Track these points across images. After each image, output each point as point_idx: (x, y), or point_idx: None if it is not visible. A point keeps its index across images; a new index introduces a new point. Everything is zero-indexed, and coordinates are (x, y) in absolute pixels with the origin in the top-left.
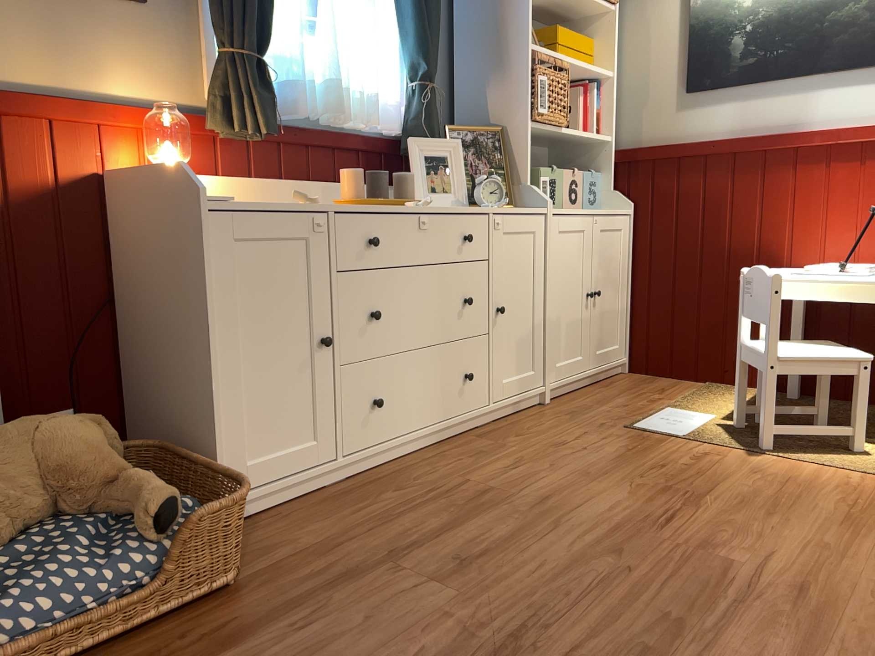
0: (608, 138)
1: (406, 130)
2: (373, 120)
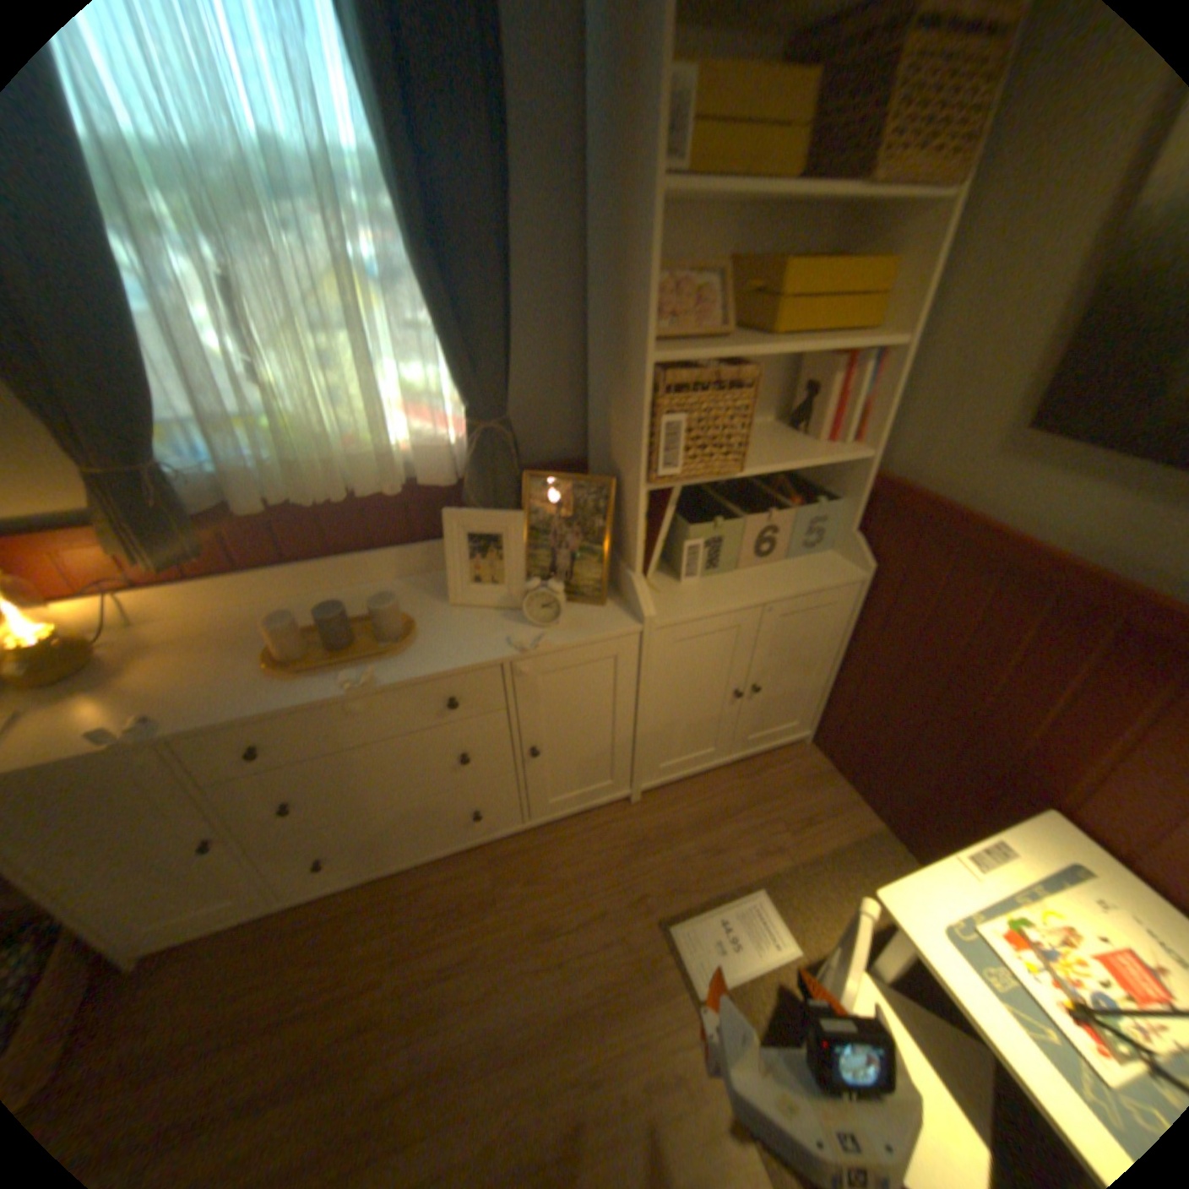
0: (866, 455)
1: (466, 478)
2: (386, 489)
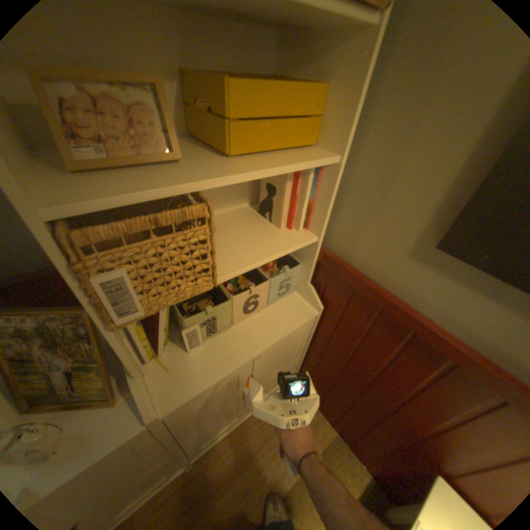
0: (314, 242)
1: None
2: None
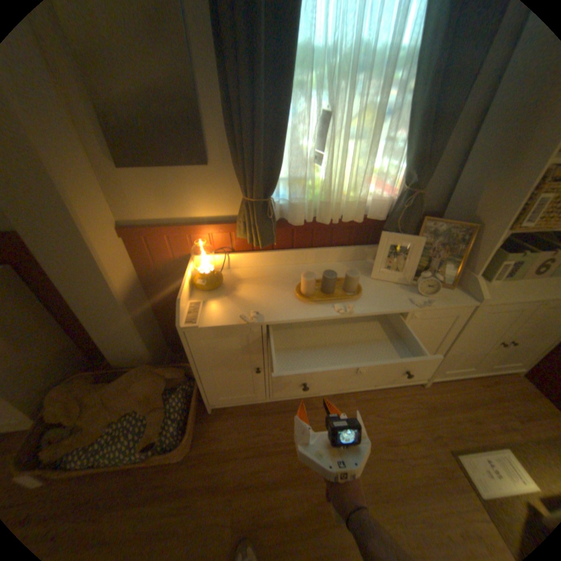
0: None
1: (390, 217)
2: (357, 219)
